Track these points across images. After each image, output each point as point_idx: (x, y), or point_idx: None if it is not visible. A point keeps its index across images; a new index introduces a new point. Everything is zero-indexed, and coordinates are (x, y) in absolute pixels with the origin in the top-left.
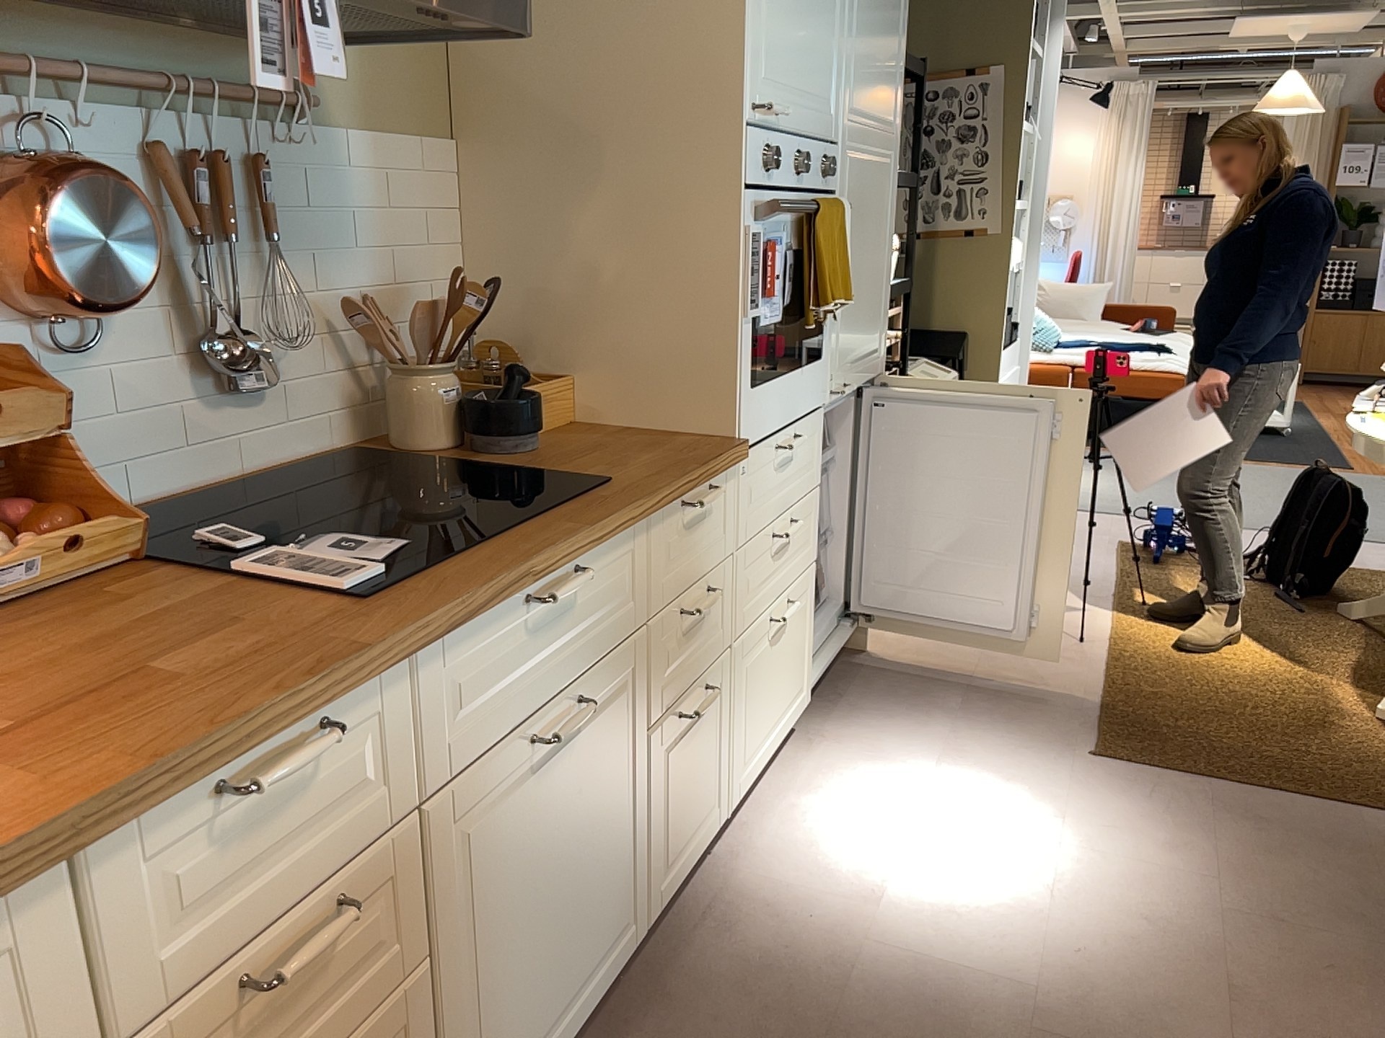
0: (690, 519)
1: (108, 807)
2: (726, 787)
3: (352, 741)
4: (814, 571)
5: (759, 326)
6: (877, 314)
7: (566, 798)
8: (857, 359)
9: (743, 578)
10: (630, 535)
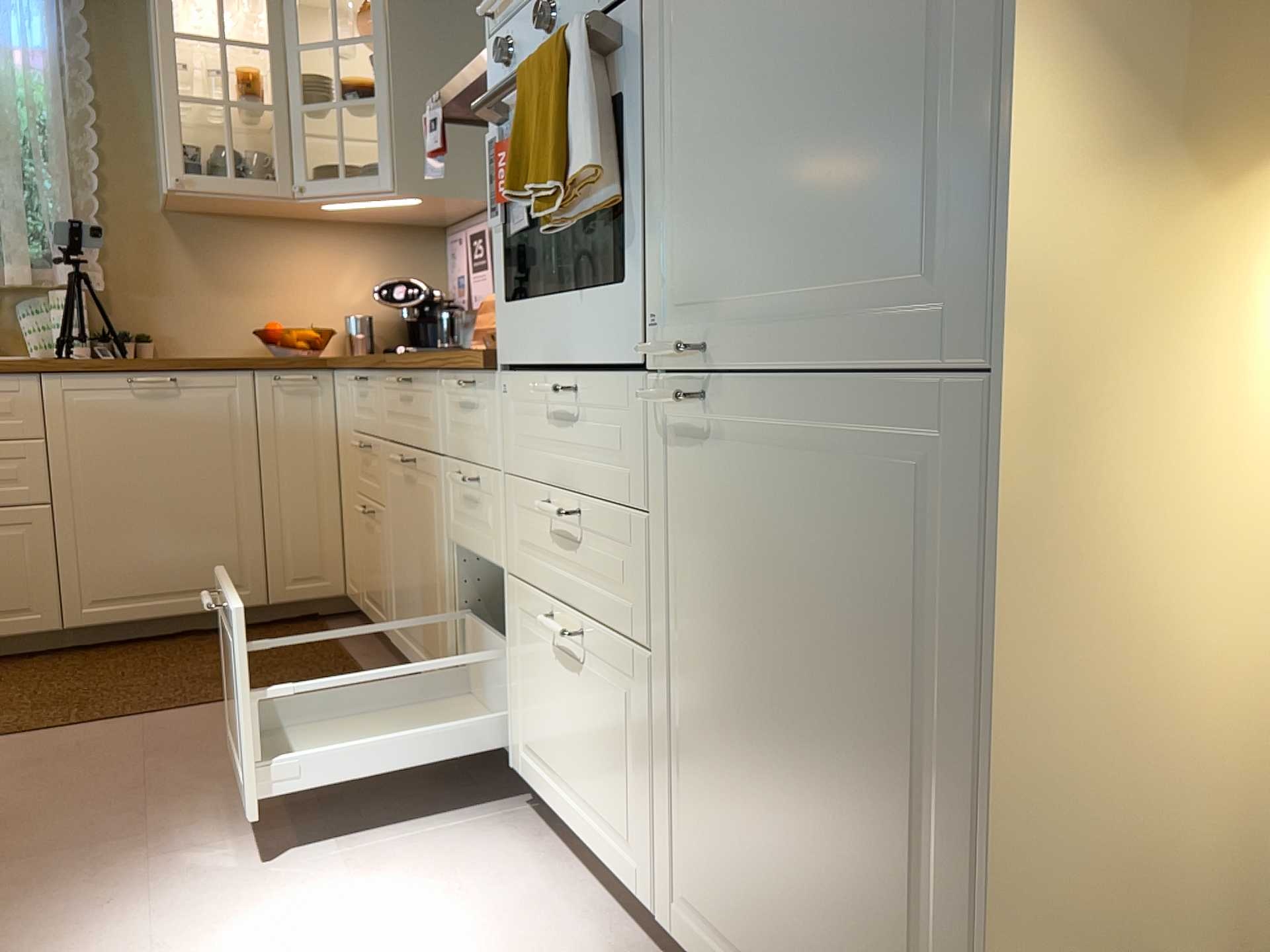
0: (466, 402)
1: (343, 360)
2: (511, 733)
3: (372, 392)
4: (648, 670)
5: (516, 235)
6: (894, 173)
7: (414, 514)
8: (777, 299)
9: (516, 515)
10: (431, 381)
